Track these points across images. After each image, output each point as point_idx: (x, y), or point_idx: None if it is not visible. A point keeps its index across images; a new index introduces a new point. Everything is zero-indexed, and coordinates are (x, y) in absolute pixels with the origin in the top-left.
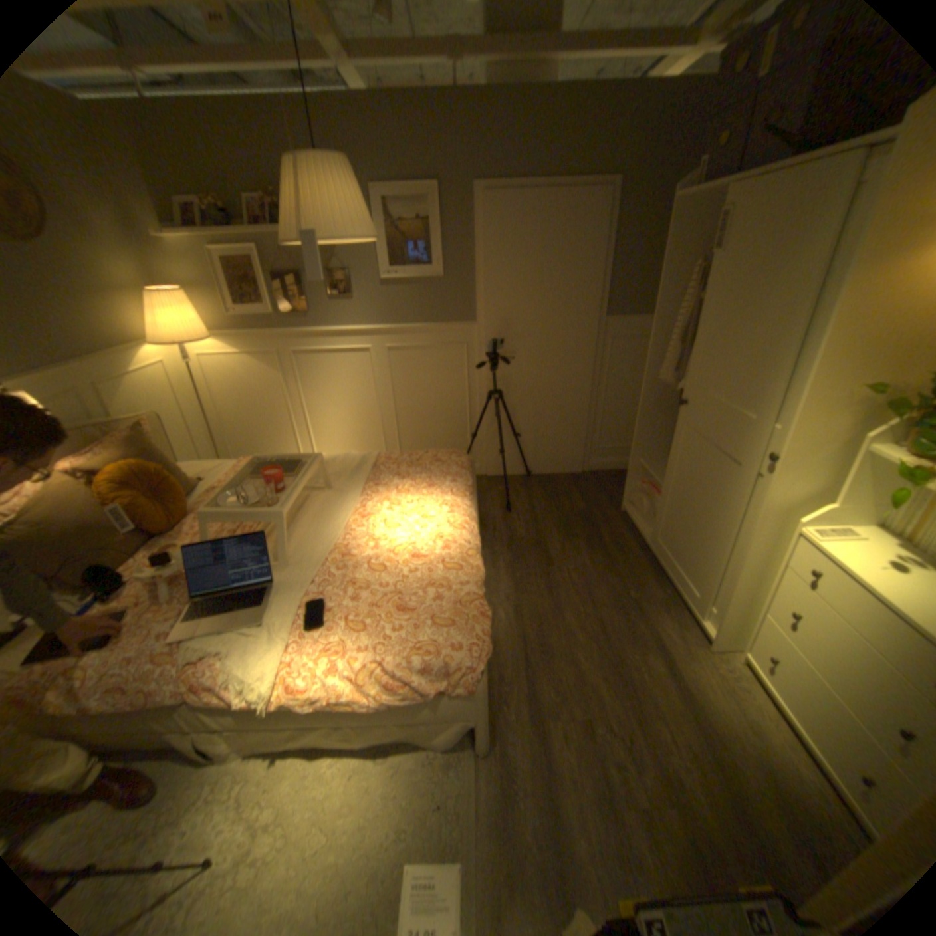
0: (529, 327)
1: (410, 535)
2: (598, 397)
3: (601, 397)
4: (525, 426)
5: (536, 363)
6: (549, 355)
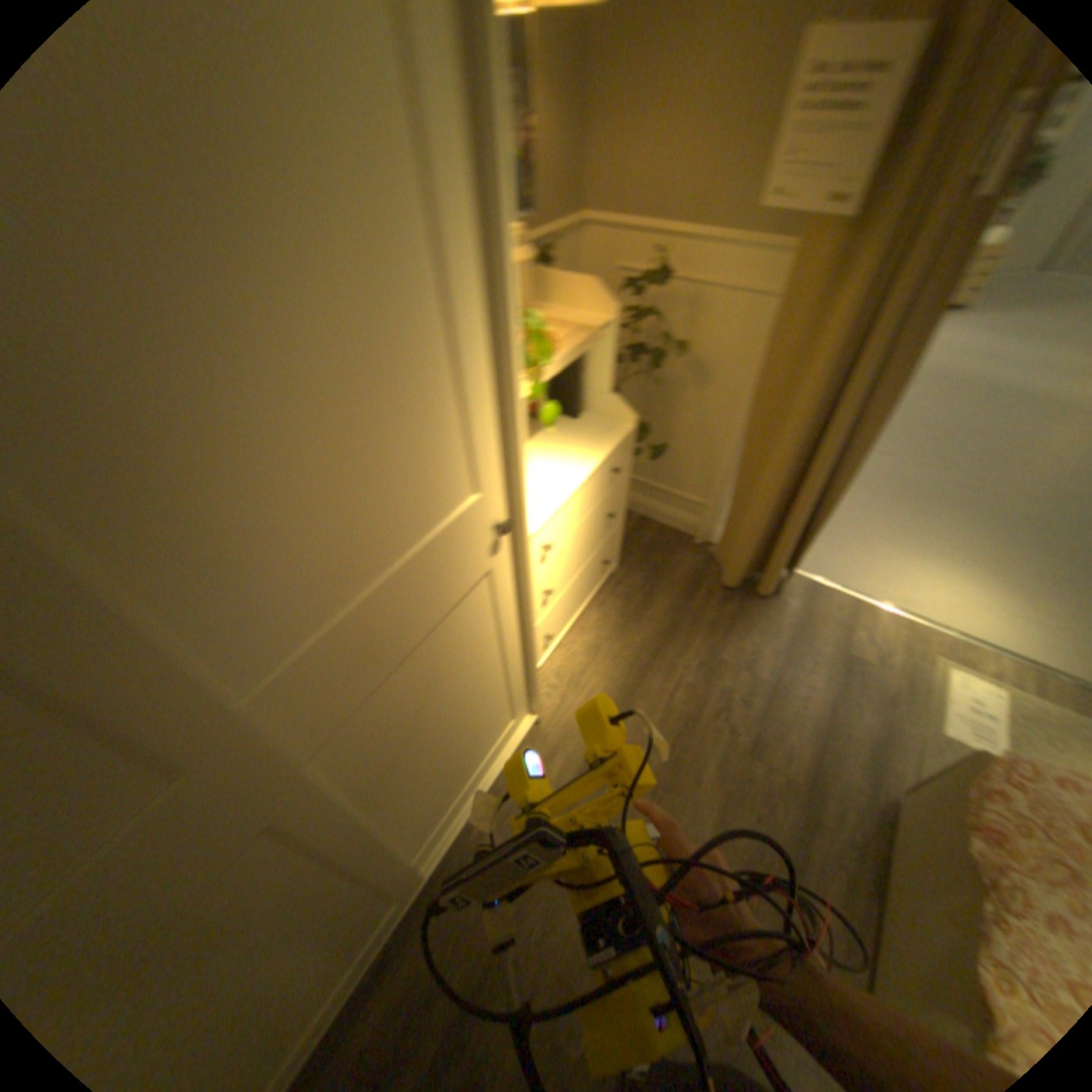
0: None
1: None
2: None
3: None
4: None
5: None
6: None
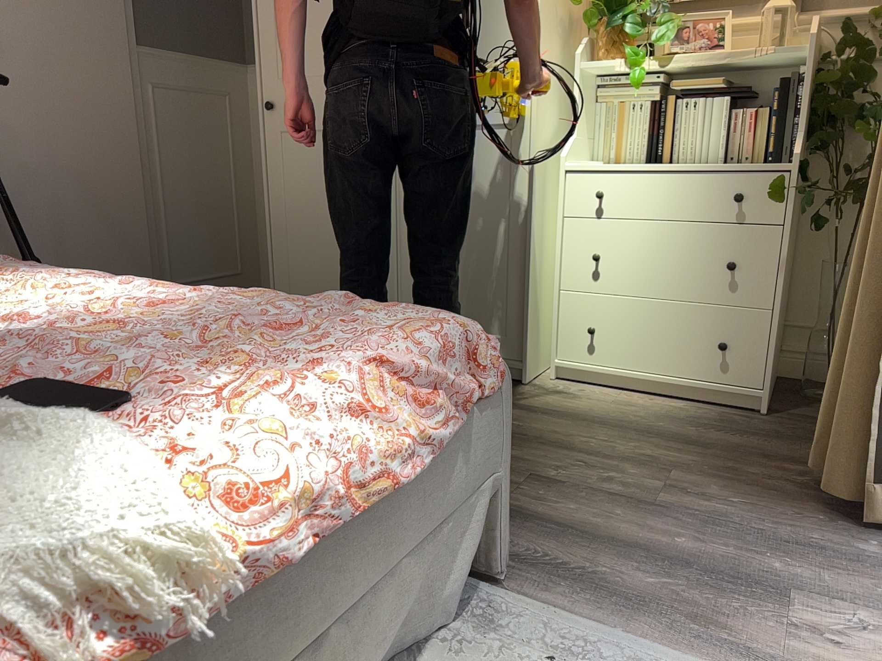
0: (10, 38)
1: (69, 310)
2: (156, 190)
3: (159, 189)
4: (41, 249)
5: (38, 113)
6: (61, 101)
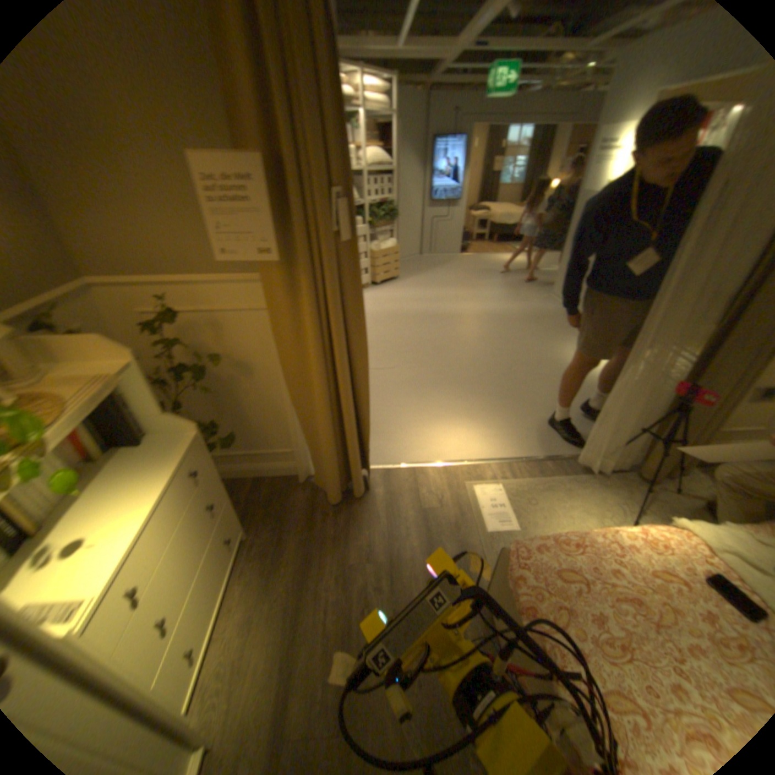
0: None
1: None
2: None
3: None
4: None
5: None
6: None
